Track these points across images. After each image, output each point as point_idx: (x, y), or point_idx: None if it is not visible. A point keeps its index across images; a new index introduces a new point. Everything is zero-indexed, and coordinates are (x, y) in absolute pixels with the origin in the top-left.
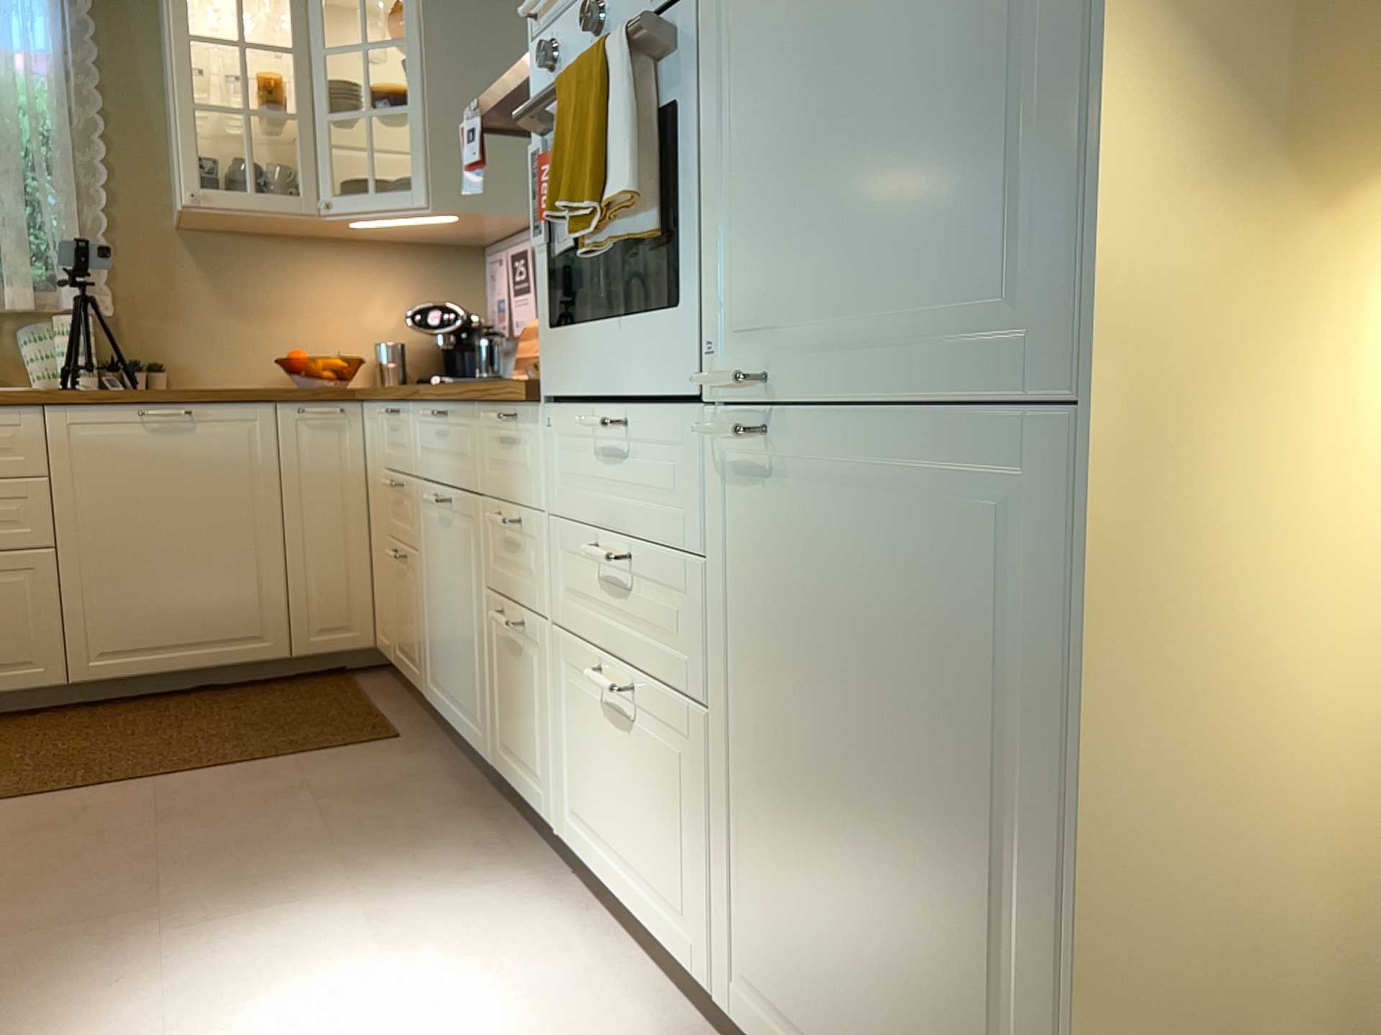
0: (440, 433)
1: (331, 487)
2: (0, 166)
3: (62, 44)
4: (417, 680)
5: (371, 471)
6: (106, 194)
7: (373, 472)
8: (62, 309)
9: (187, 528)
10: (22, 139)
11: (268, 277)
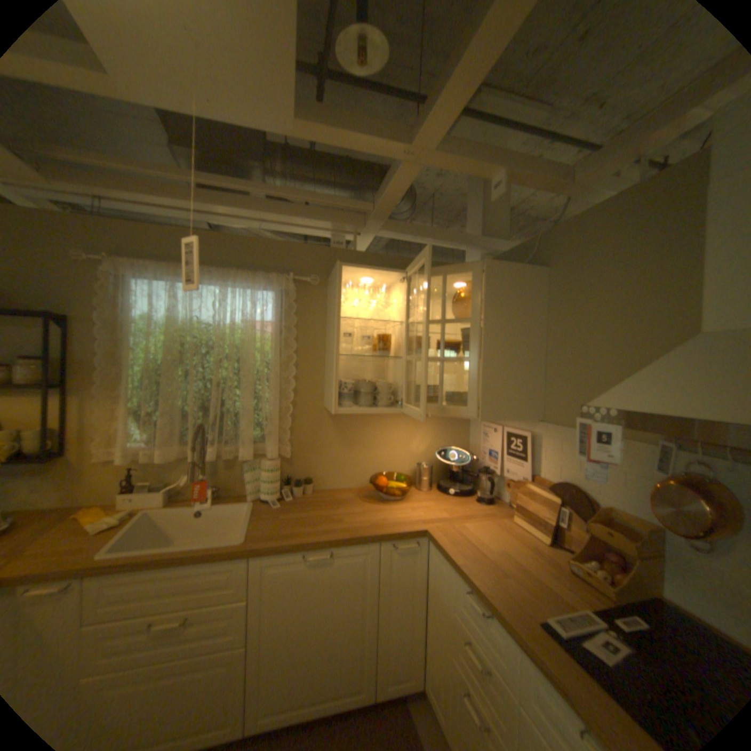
0: None
1: (407, 592)
2: (244, 383)
3: (281, 317)
4: None
5: (435, 589)
6: (293, 394)
7: (439, 595)
8: (266, 454)
9: (324, 627)
10: (256, 366)
11: (366, 429)
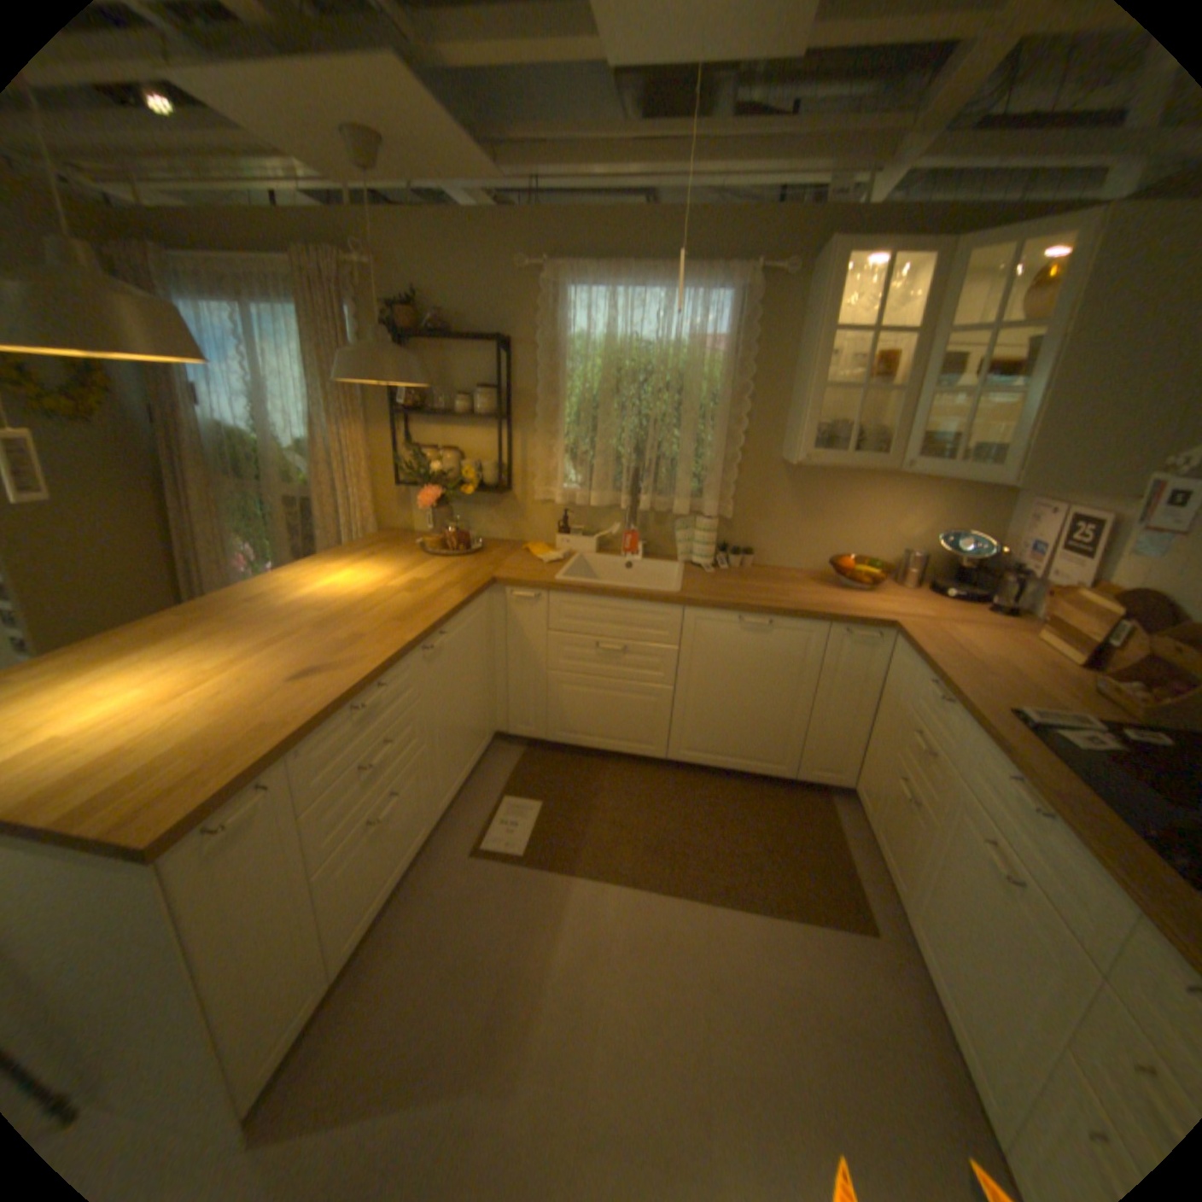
0: (1032, 814)
1: (855, 685)
2: (685, 422)
3: (738, 329)
4: (901, 892)
5: (892, 687)
6: (743, 438)
7: (895, 692)
8: (702, 512)
9: (752, 692)
10: (700, 400)
11: (836, 495)
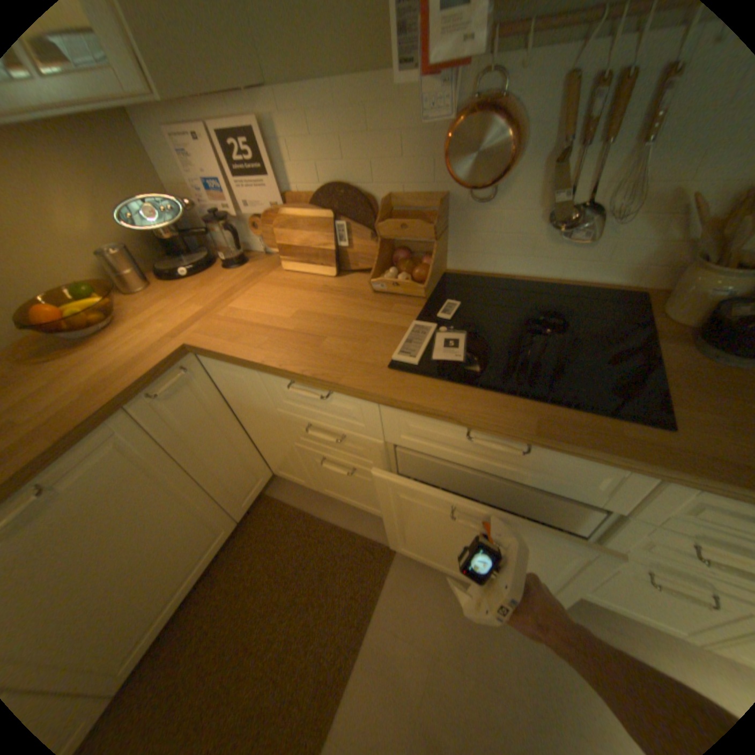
0: (496, 446)
1: (206, 425)
2: None
3: None
4: (379, 514)
5: (237, 399)
6: None
7: (246, 402)
8: None
9: (122, 549)
10: None
11: None
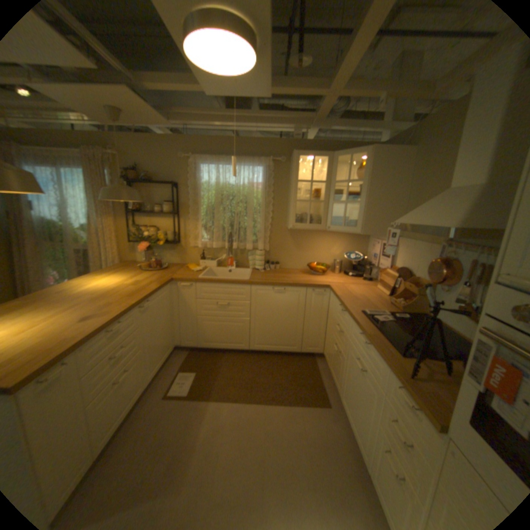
0: (366, 345)
1: (318, 310)
2: (249, 214)
3: (266, 180)
4: (338, 388)
5: (331, 310)
6: (271, 219)
7: (332, 311)
8: (258, 248)
9: (280, 317)
10: (254, 205)
11: (308, 240)
